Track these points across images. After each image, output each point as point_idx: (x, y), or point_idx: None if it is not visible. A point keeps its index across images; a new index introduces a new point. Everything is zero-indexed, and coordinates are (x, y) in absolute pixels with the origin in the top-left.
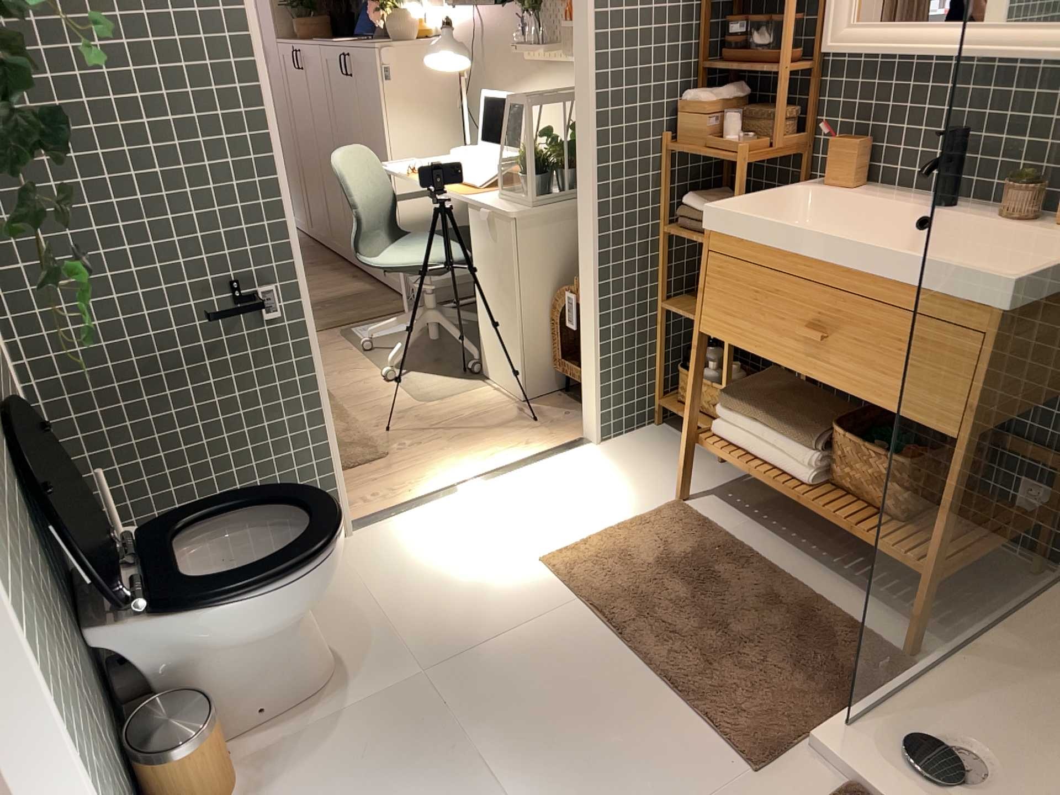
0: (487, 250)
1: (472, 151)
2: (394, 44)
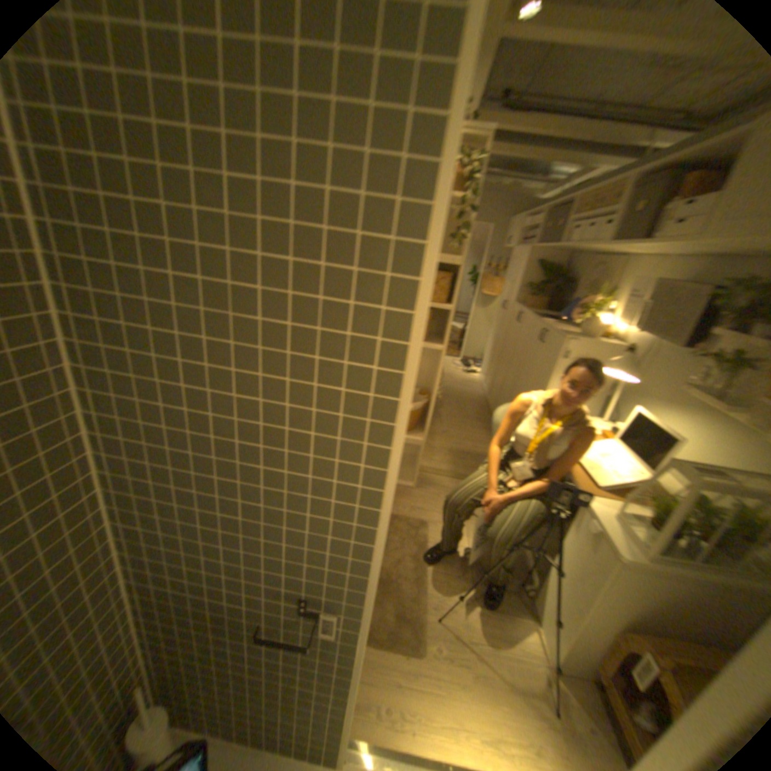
0: (585, 547)
1: (609, 445)
2: (582, 336)
